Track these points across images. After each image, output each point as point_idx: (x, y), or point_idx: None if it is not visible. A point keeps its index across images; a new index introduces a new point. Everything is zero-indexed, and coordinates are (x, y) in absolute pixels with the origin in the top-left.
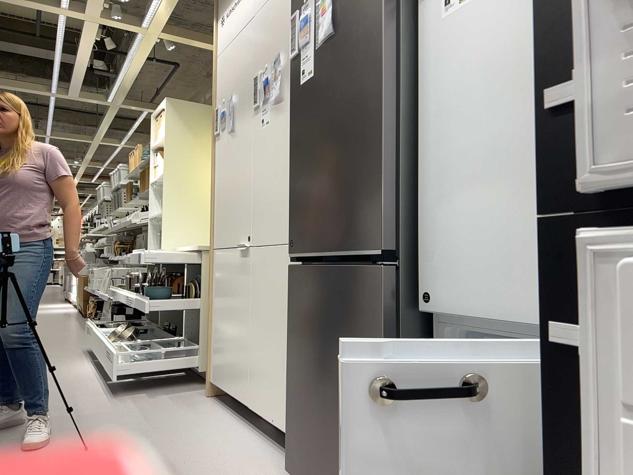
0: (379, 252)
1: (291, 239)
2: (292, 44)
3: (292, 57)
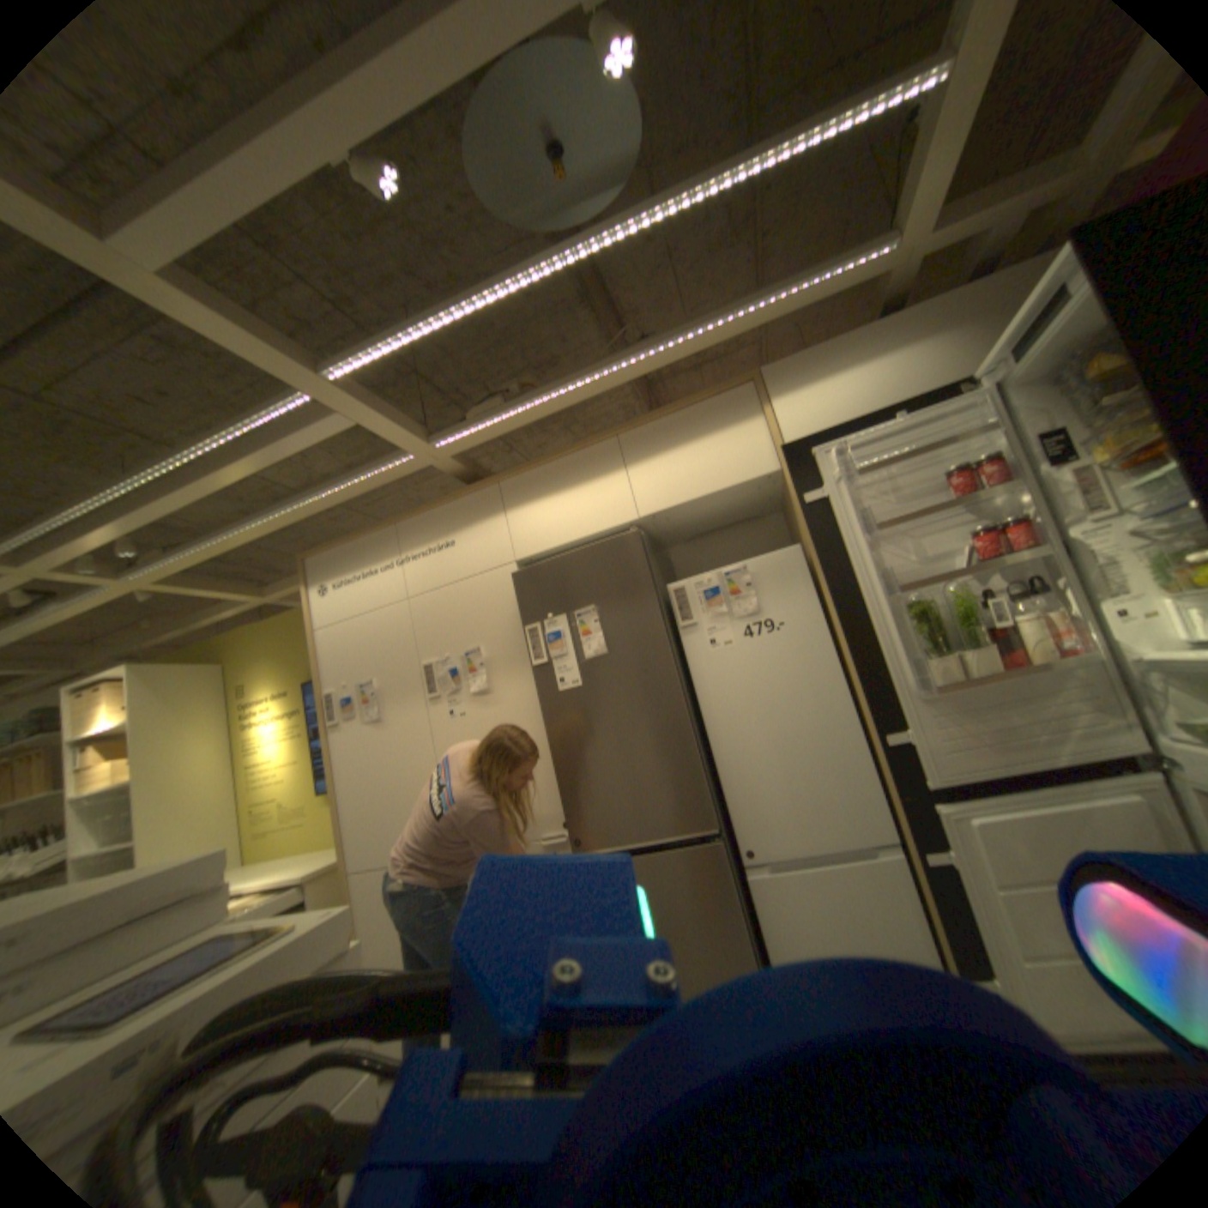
0: (710, 830)
1: (575, 837)
2: (534, 652)
3: (536, 663)
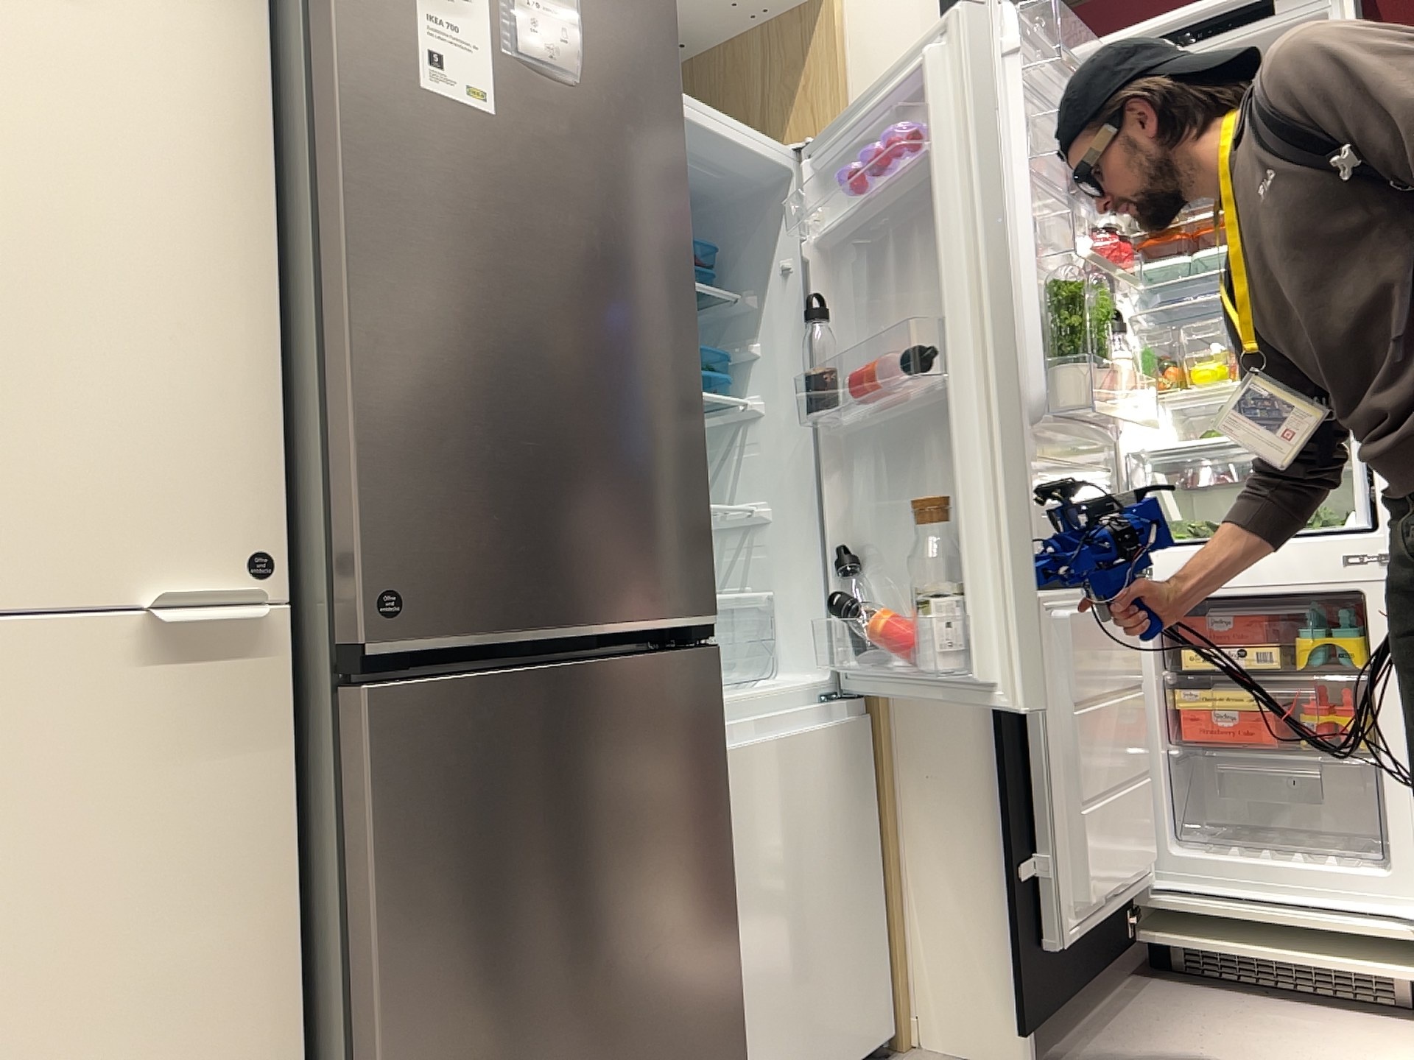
0: (705, 617)
1: (380, 590)
2: None
3: None
